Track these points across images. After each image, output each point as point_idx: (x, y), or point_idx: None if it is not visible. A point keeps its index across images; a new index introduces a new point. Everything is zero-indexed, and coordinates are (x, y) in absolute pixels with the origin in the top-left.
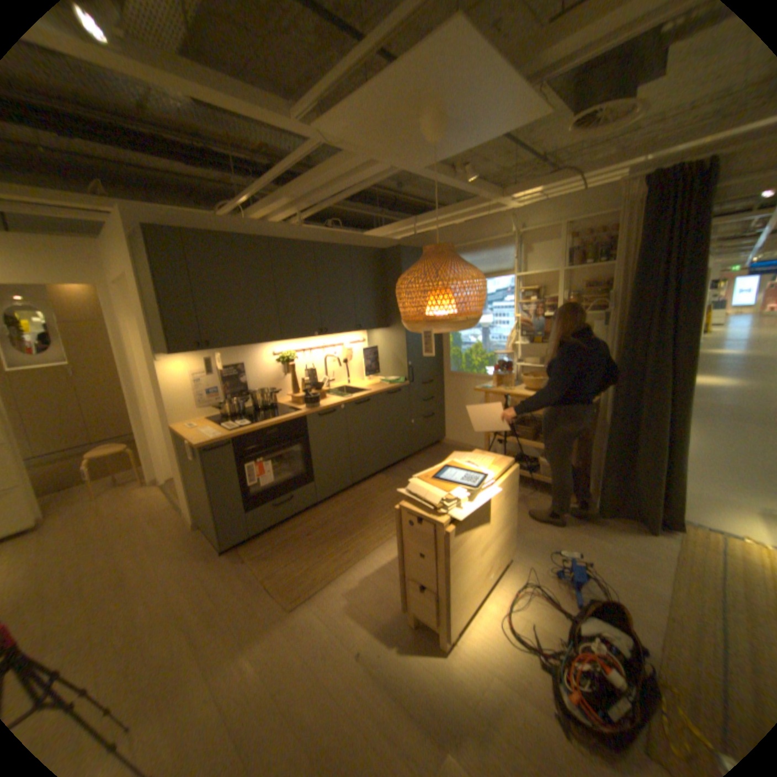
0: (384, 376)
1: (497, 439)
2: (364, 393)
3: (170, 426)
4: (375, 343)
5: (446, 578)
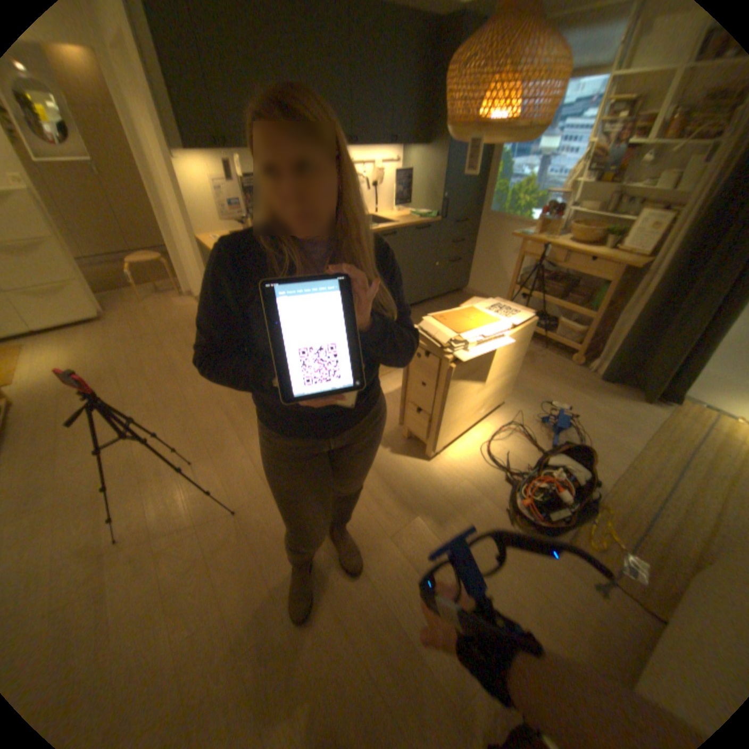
0: (415, 208)
1: (521, 293)
2: (391, 224)
3: (196, 236)
4: (411, 164)
5: (441, 404)
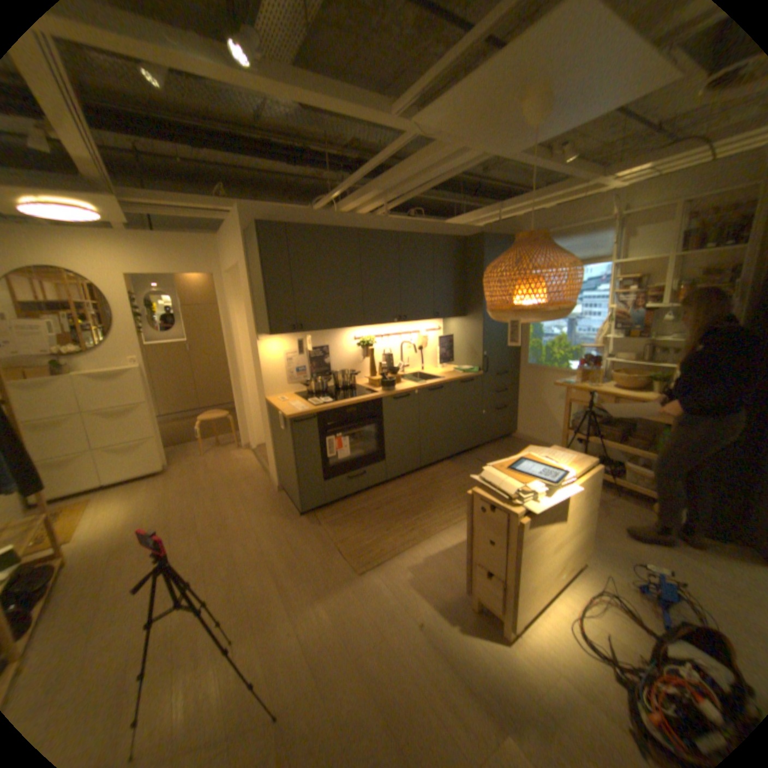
0: (458, 364)
1: (577, 438)
2: (438, 380)
3: (266, 398)
4: (450, 331)
5: (517, 568)
